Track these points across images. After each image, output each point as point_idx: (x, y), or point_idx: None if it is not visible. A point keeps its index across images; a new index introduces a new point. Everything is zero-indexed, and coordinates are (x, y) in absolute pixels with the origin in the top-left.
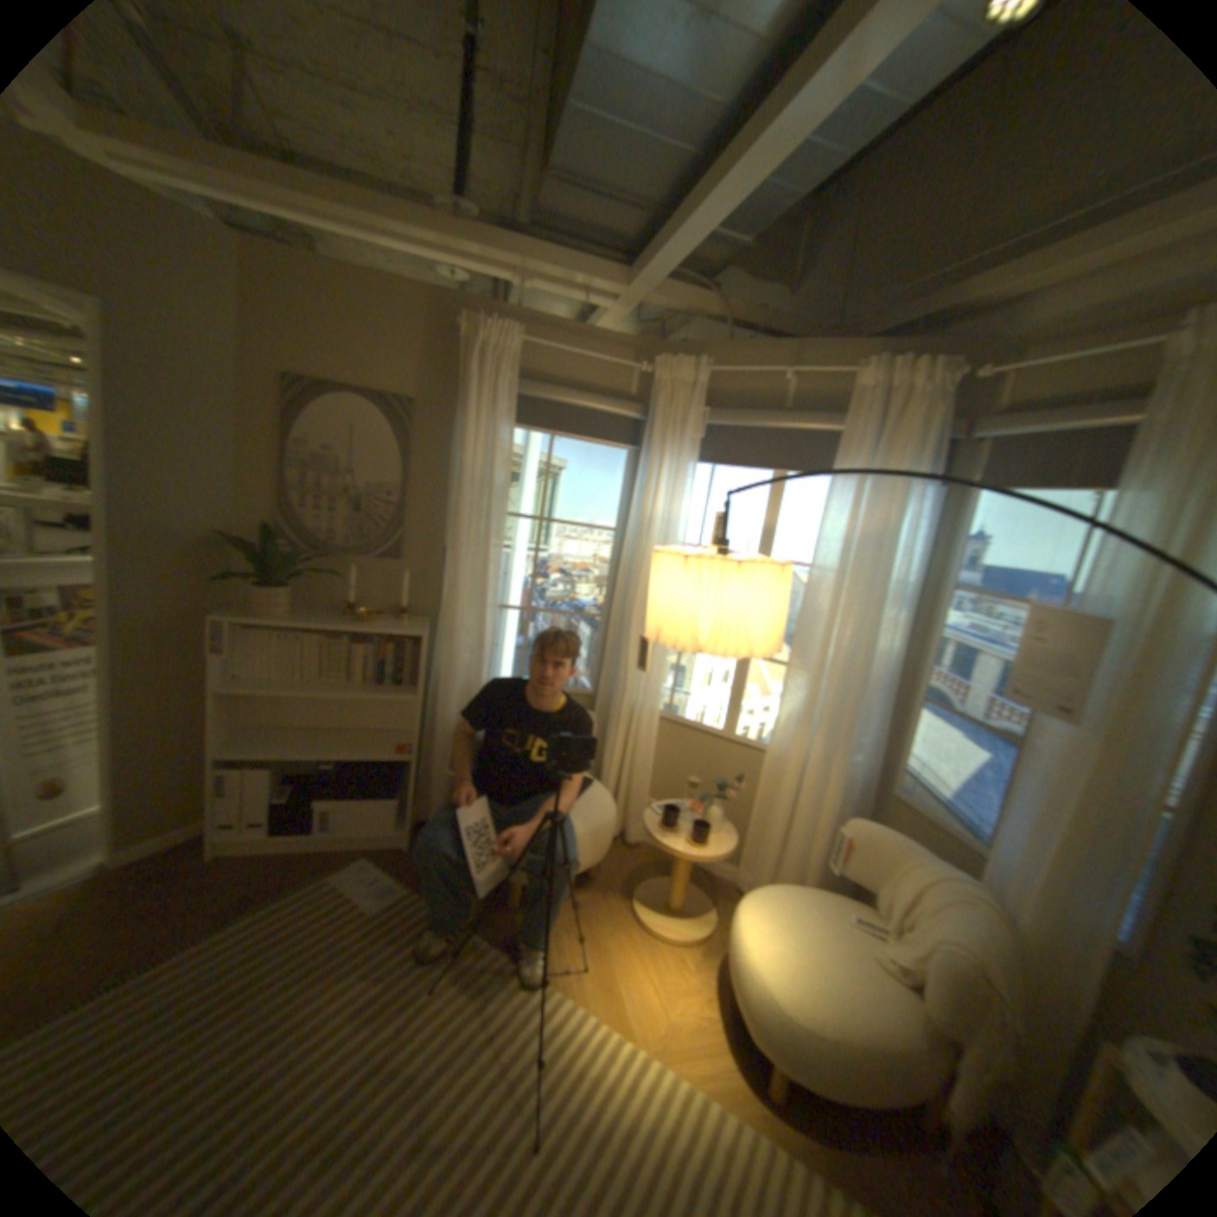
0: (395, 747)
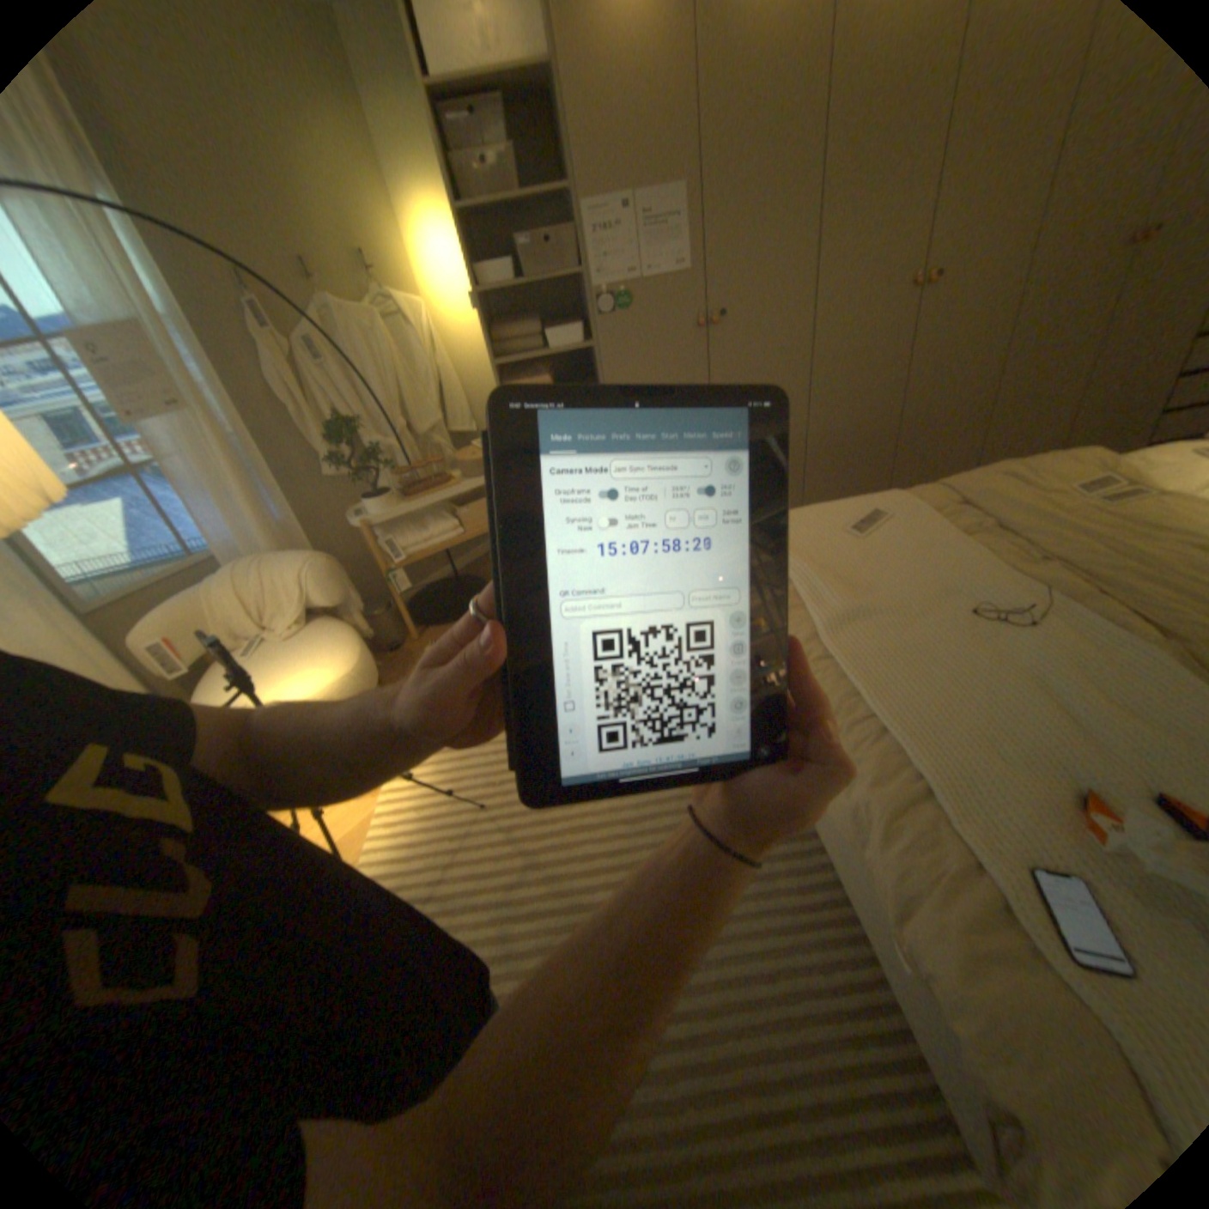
0: None
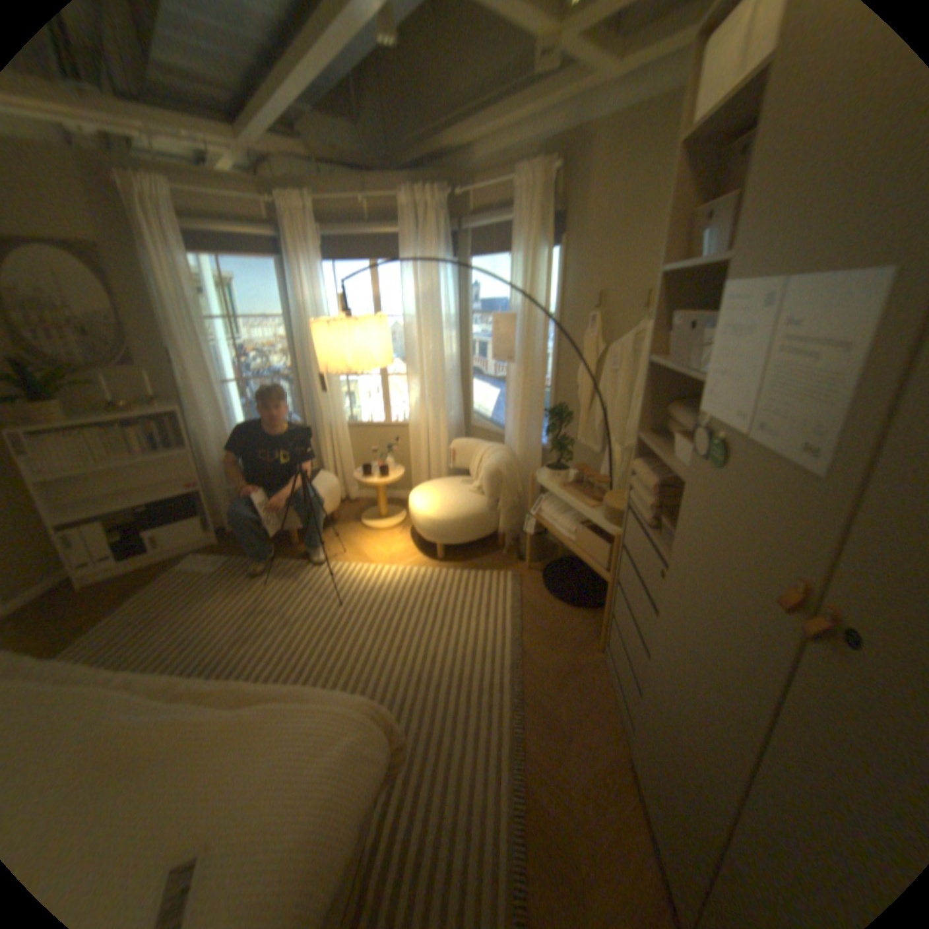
0: (183, 489)
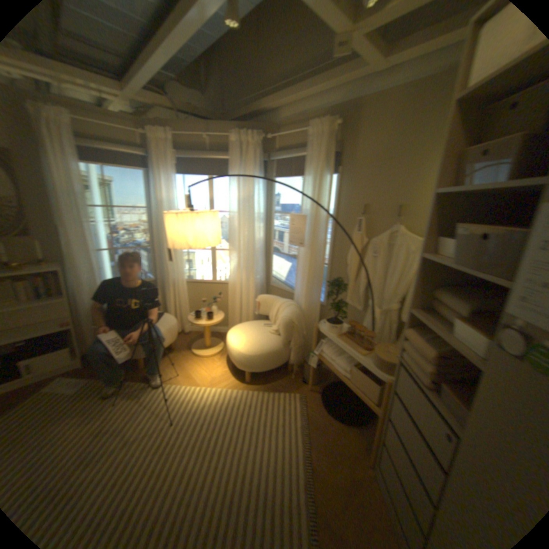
0: (57, 326)
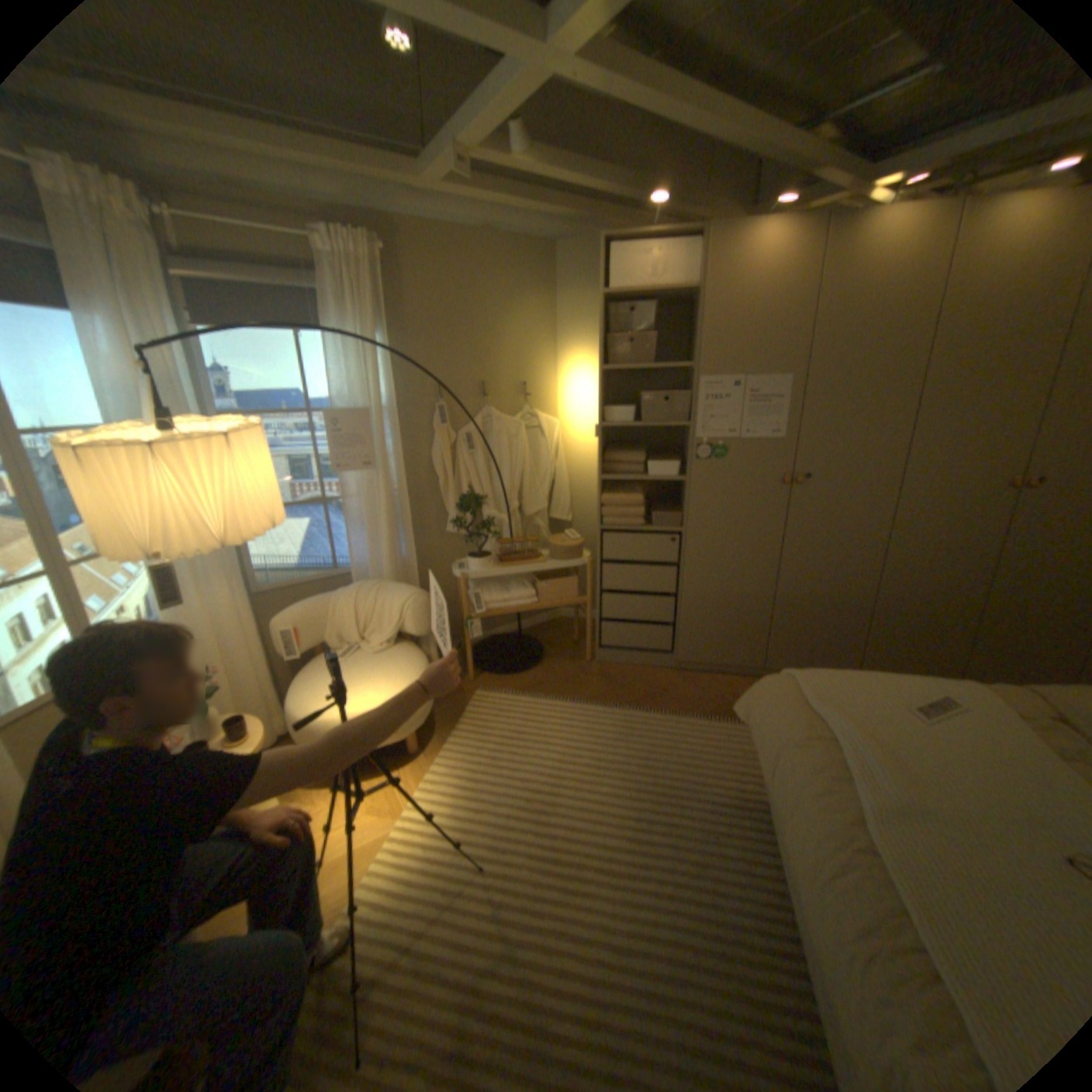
0: None
